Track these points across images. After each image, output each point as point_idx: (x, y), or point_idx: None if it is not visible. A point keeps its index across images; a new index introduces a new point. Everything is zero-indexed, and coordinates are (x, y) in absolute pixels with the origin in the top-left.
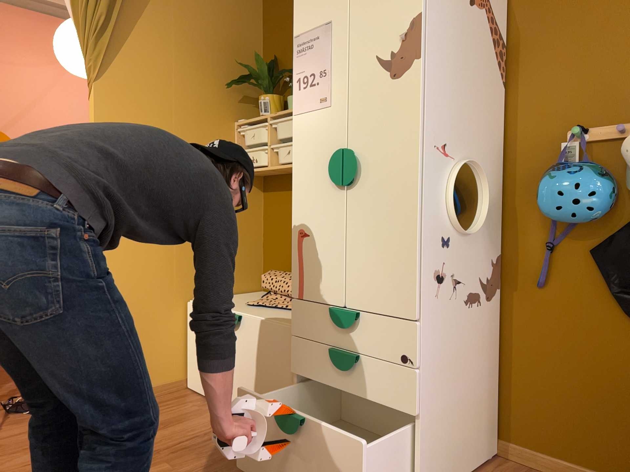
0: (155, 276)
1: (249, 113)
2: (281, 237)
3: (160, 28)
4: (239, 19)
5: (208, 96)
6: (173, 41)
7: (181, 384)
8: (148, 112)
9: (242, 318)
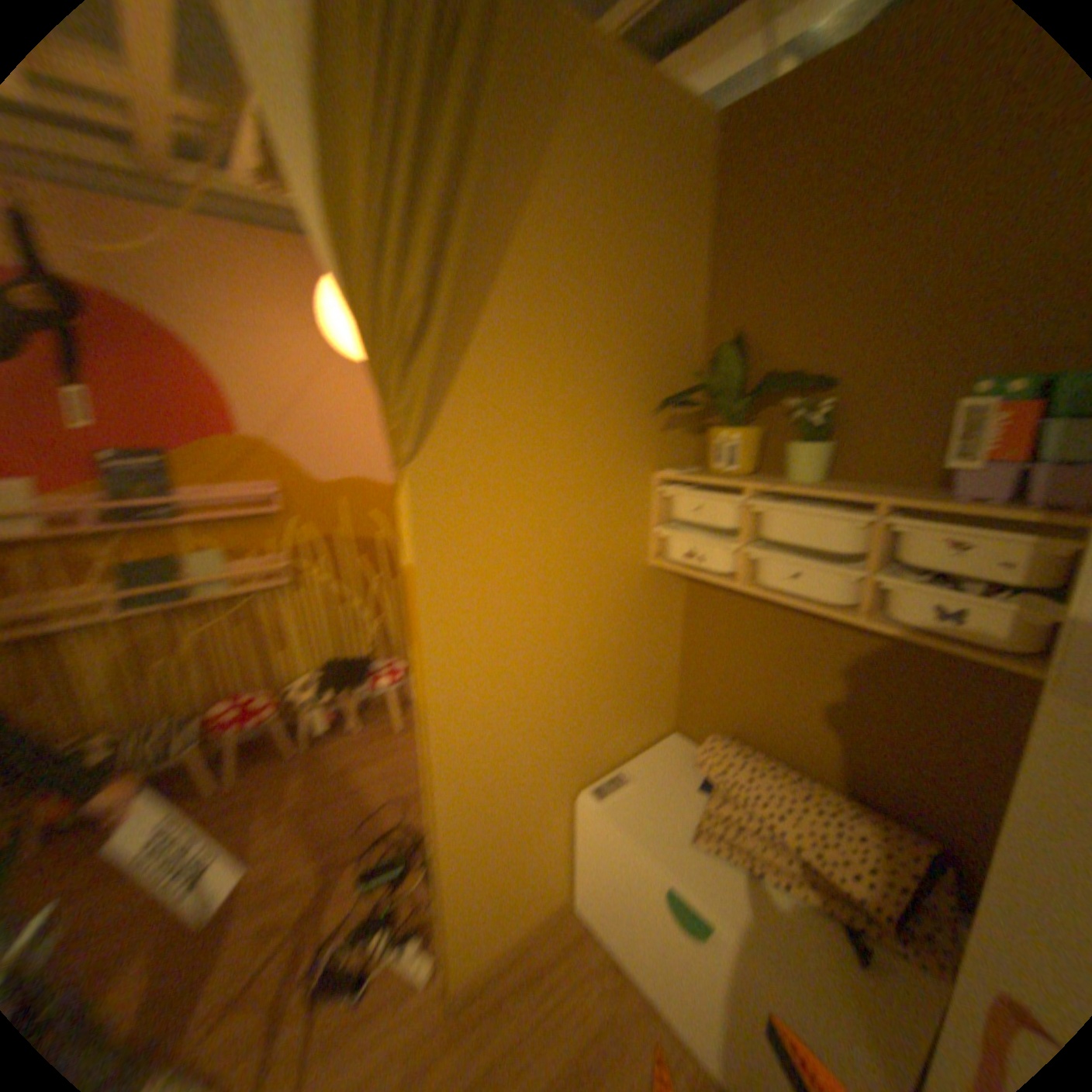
0: (528, 782)
1: (674, 446)
2: (723, 669)
3: (527, 302)
4: (670, 248)
5: (612, 433)
6: (551, 329)
7: (568, 910)
8: (508, 500)
9: (720, 938)
